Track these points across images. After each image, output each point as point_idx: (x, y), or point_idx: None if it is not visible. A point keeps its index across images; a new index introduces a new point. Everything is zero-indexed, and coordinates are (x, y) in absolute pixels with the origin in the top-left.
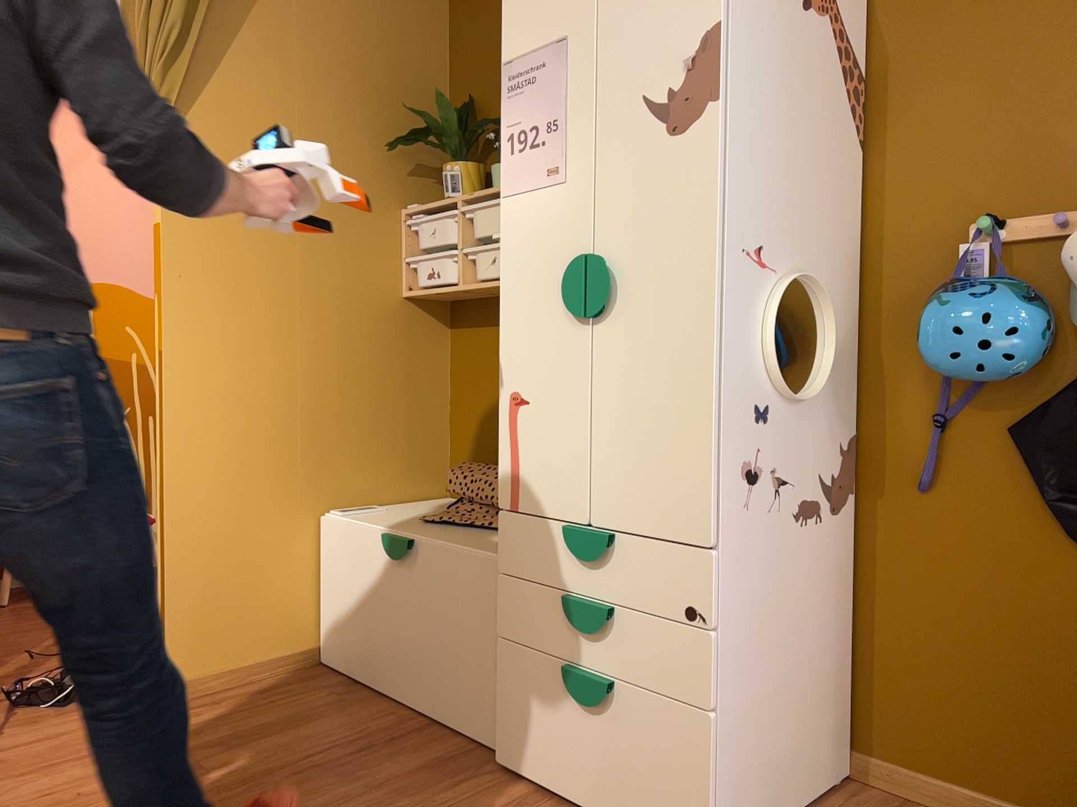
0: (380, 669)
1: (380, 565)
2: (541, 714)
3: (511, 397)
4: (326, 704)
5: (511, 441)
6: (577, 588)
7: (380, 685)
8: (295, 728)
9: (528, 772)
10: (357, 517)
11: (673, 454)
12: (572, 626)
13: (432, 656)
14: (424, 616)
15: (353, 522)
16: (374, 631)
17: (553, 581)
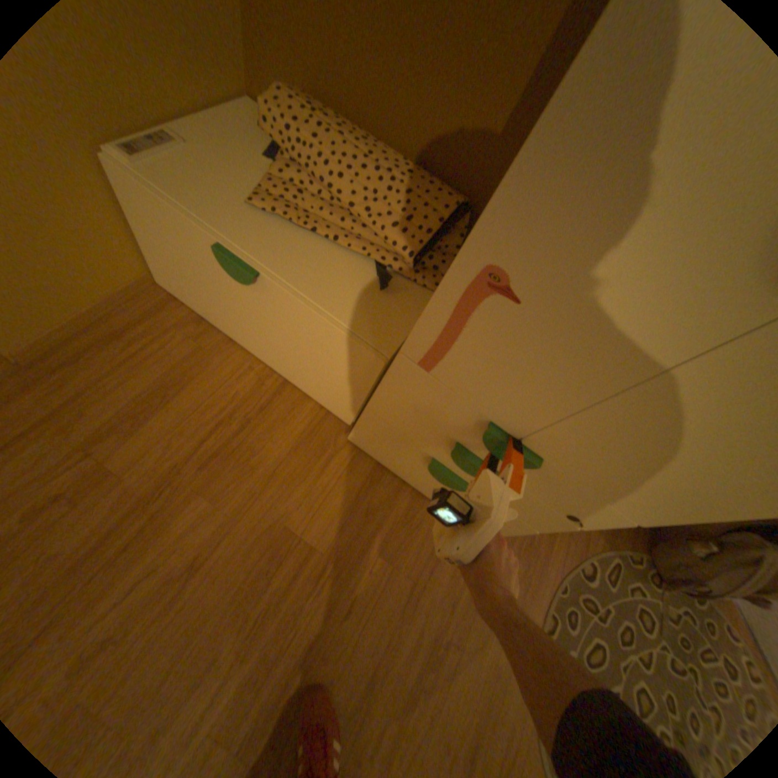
0: (229, 327)
1: (215, 264)
2: (396, 452)
3: (491, 271)
4: (188, 356)
5: (456, 316)
6: (470, 446)
7: (231, 335)
8: (175, 398)
9: (375, 457)
10: (157, 174)
11: (694, 487)
12: (455, 461)
13: (288, 355)
14: (278, 331)
15: (157, 191)
16: (217, 304)
17: (446, 427)
